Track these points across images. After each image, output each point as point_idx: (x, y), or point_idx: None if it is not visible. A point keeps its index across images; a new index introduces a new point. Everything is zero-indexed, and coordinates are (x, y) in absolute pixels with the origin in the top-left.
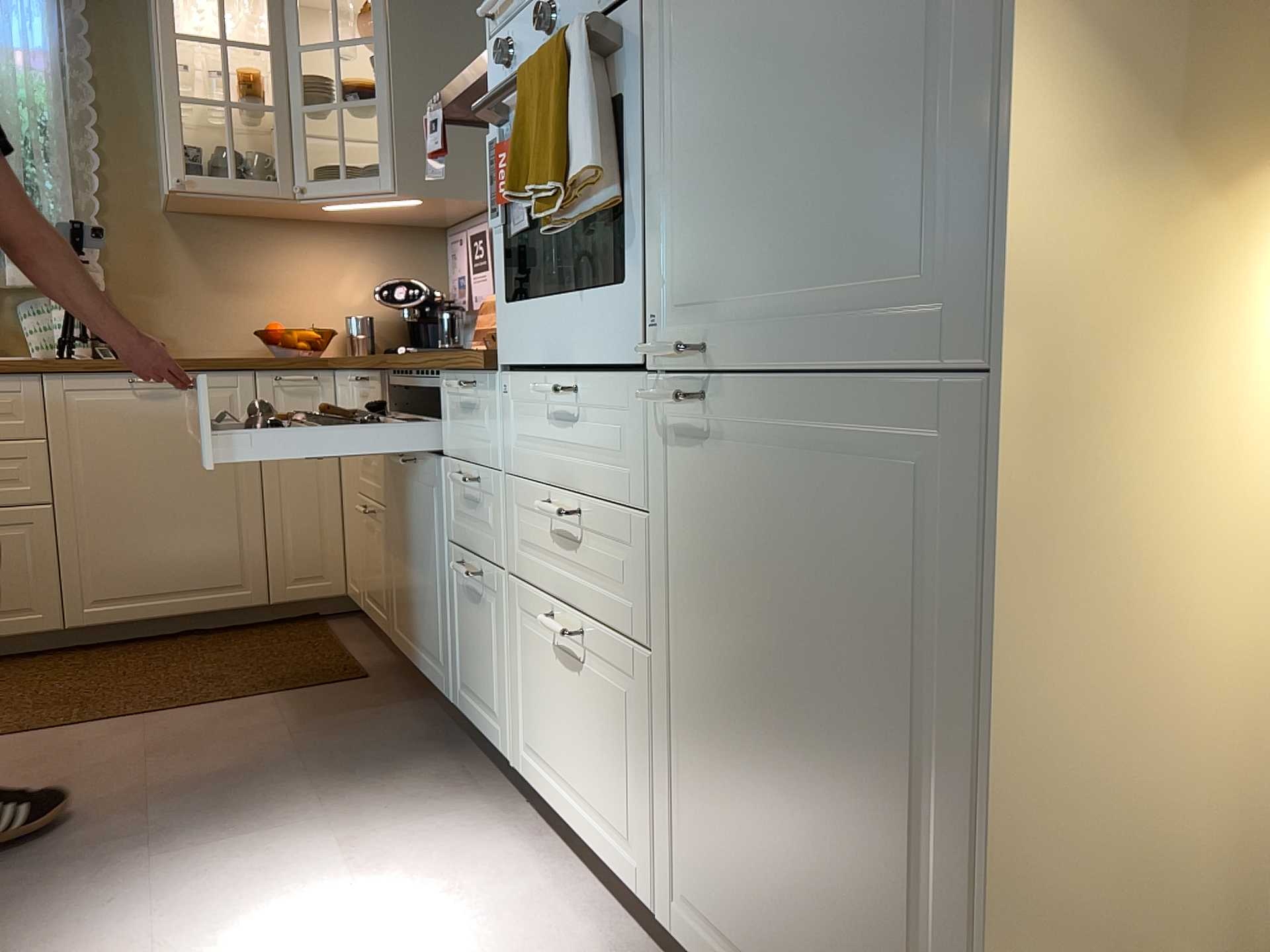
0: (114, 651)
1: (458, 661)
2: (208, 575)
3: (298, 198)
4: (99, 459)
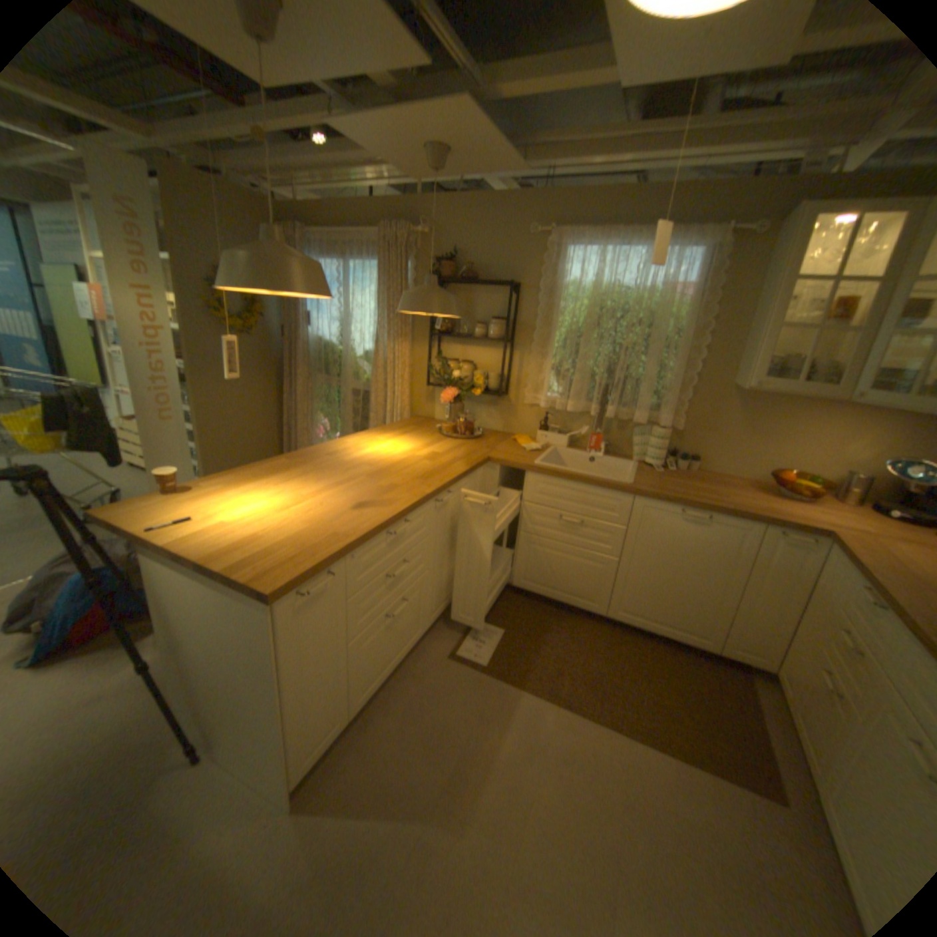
0: (626, 637)
1: None
2: (690, 625)
3: (854, 399)
4: (650, 546)
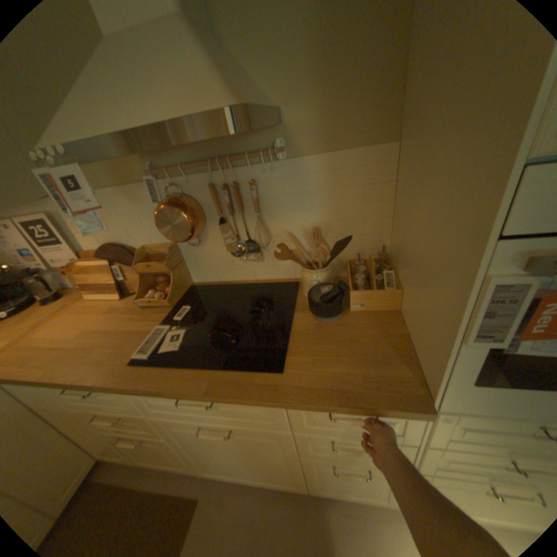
0: None
1: (318, 486)
2: None
3: None
4: None
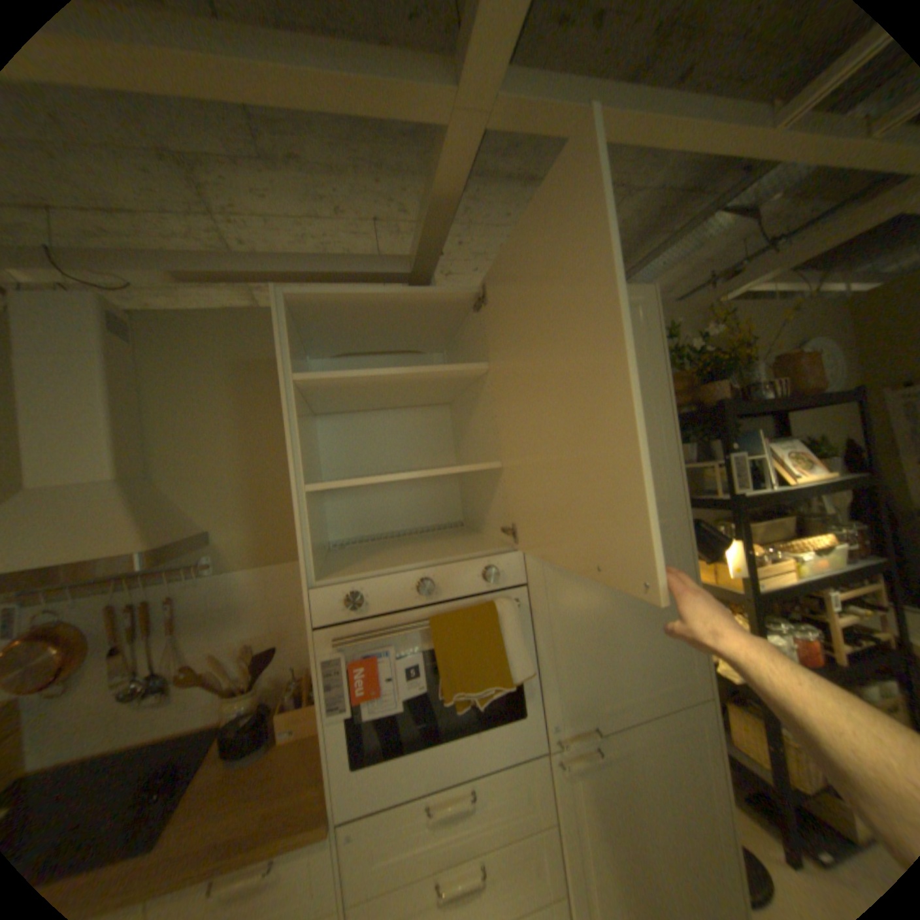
0: None
1: None
2: None
3: None
4: None
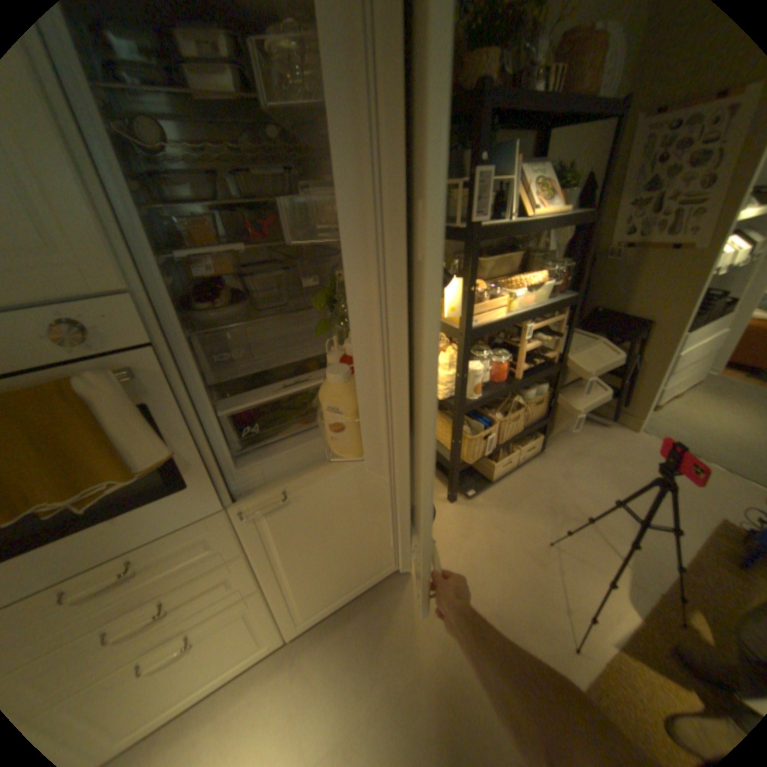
0: None
1: None
2: None
3: None
4: None
